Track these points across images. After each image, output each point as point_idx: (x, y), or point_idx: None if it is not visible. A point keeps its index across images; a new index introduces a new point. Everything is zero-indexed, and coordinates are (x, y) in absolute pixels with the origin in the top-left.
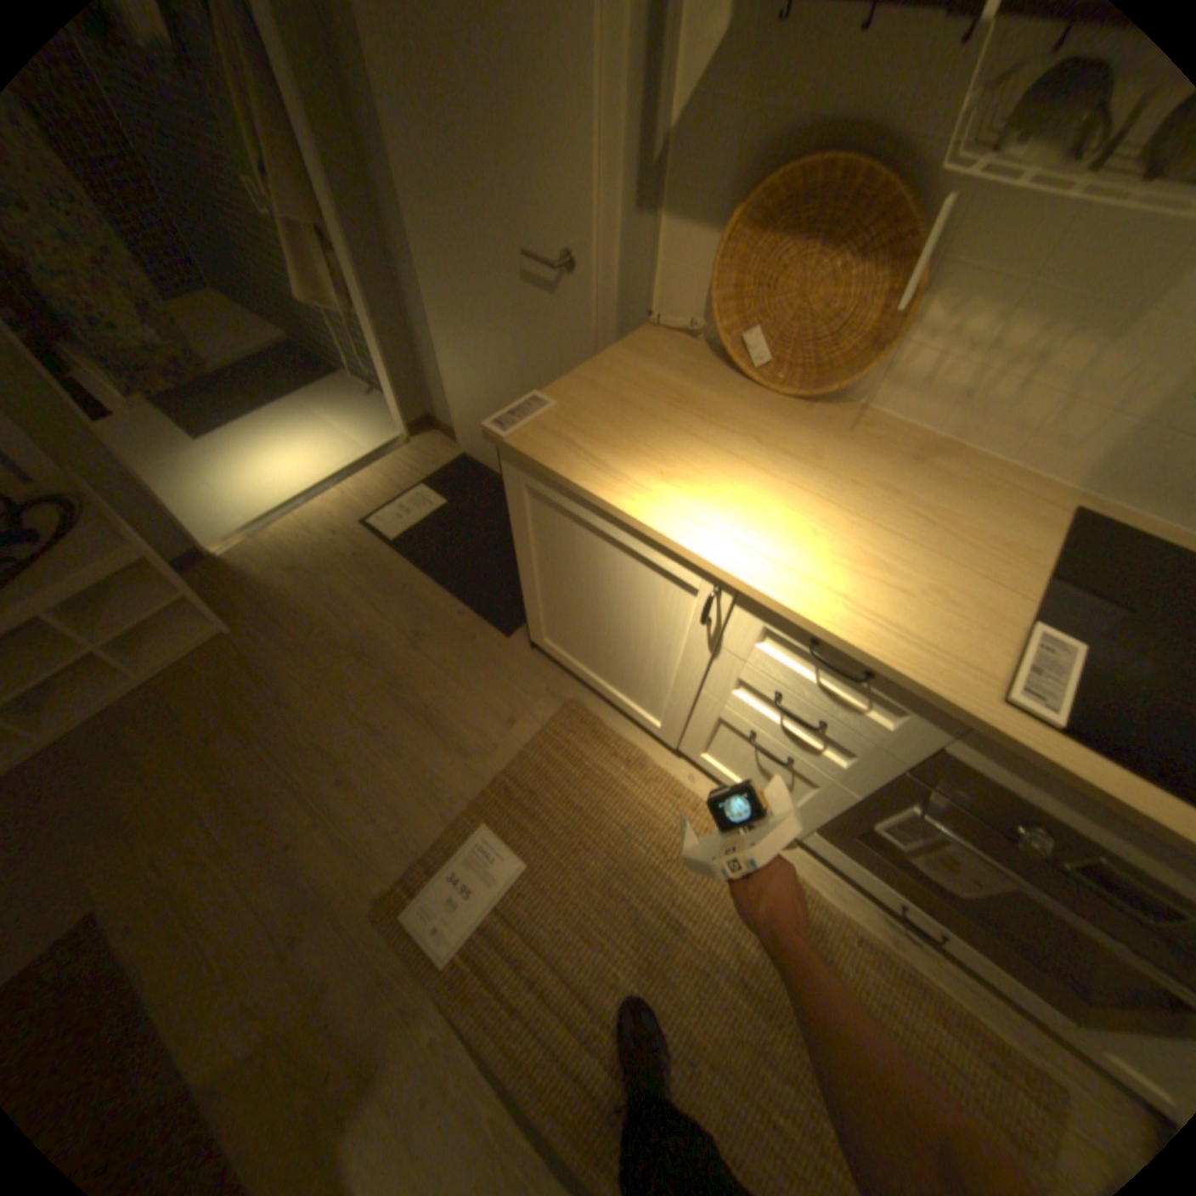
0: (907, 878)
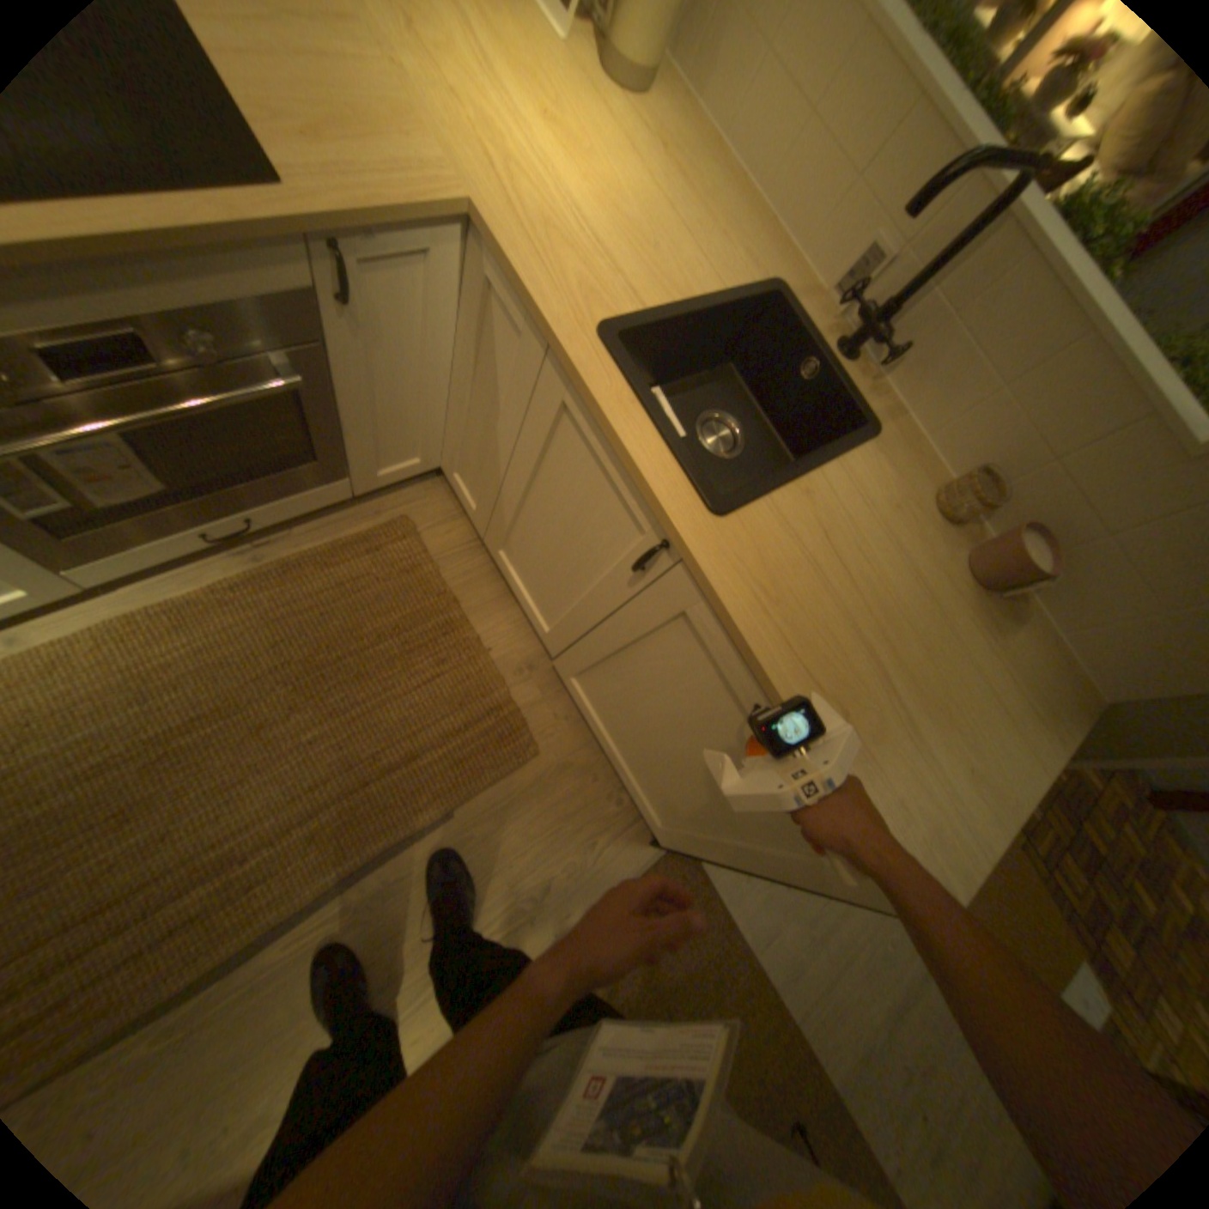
0: (143, 520)
